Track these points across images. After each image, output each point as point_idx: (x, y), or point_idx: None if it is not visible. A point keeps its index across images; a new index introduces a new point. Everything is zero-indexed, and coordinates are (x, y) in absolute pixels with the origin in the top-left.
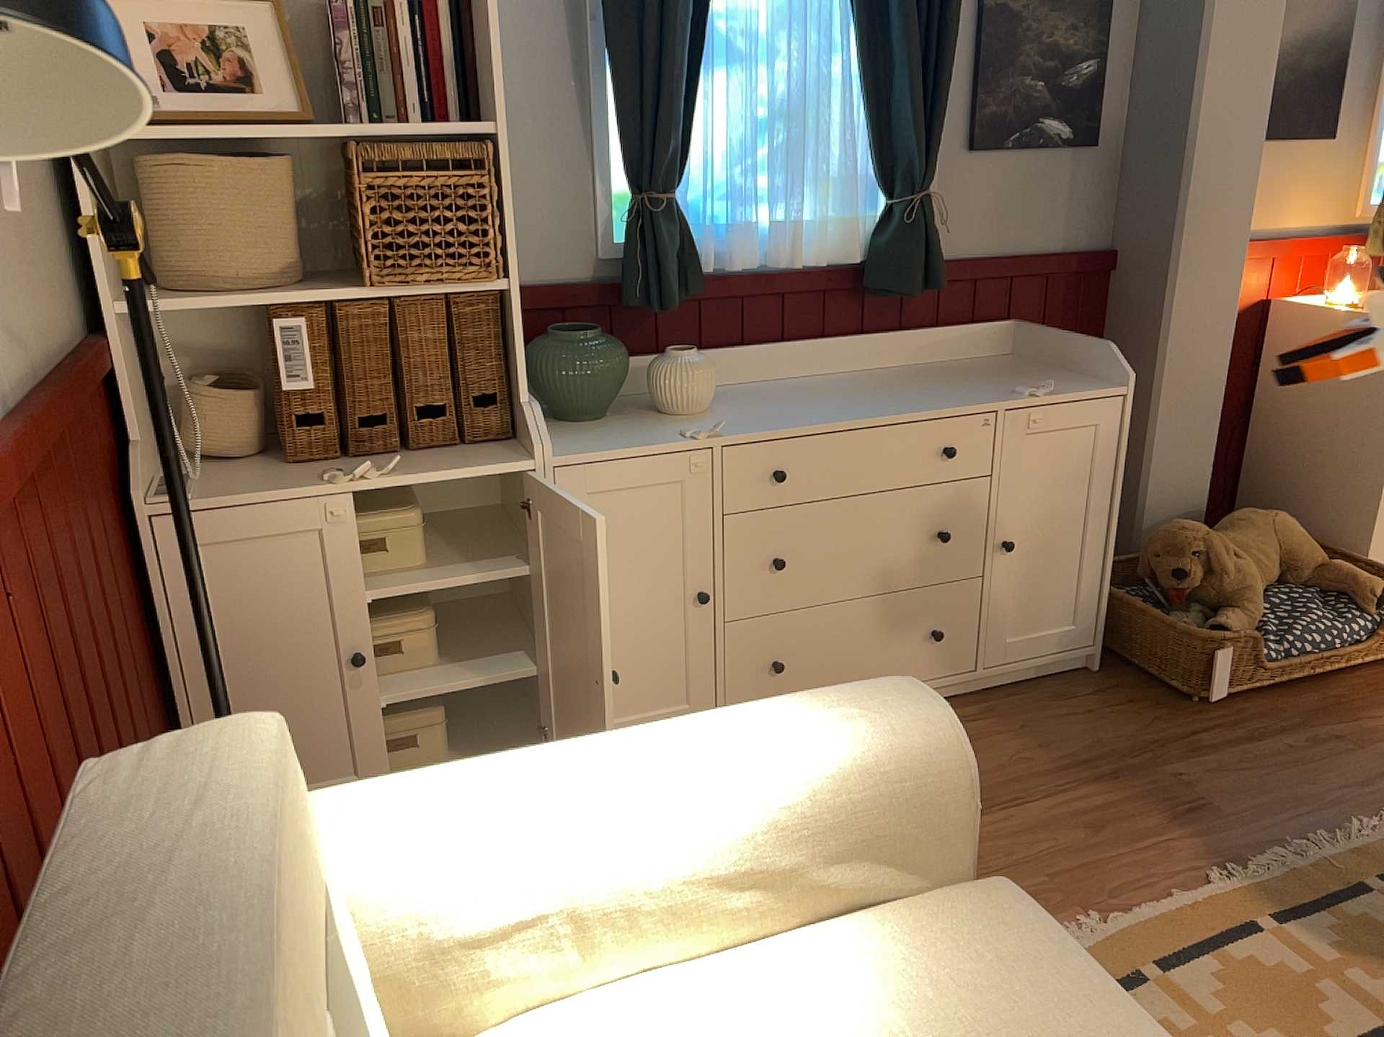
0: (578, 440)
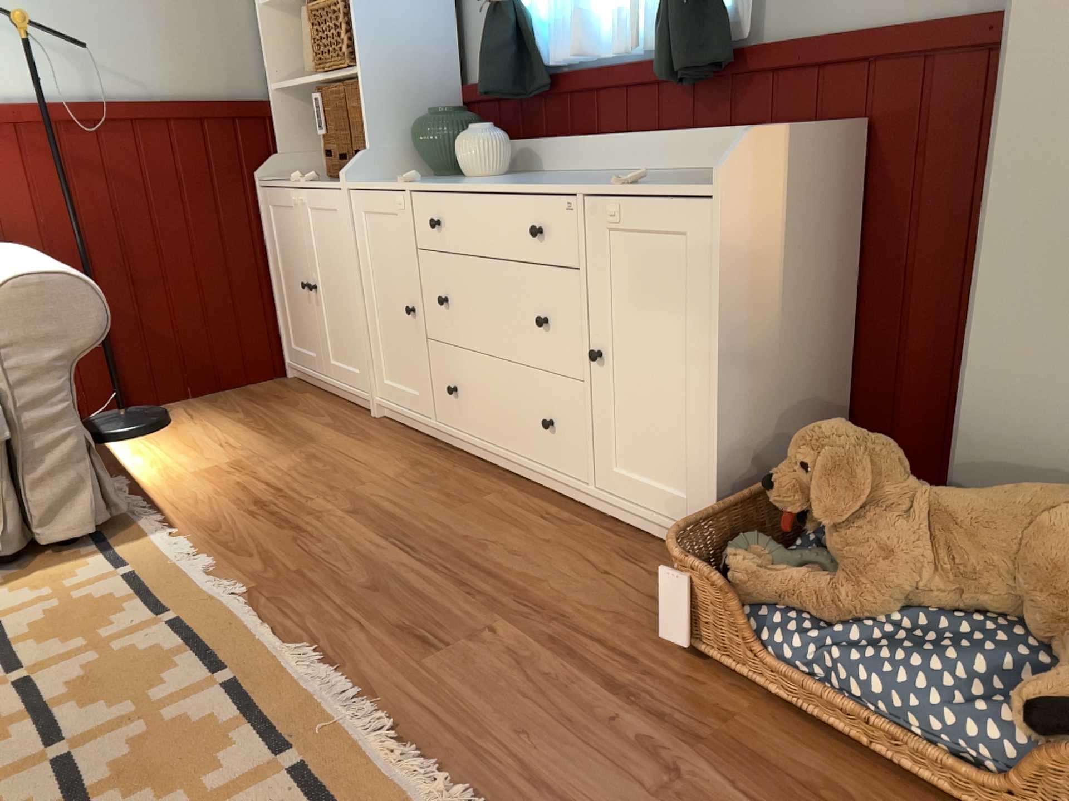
0: (386, 182)
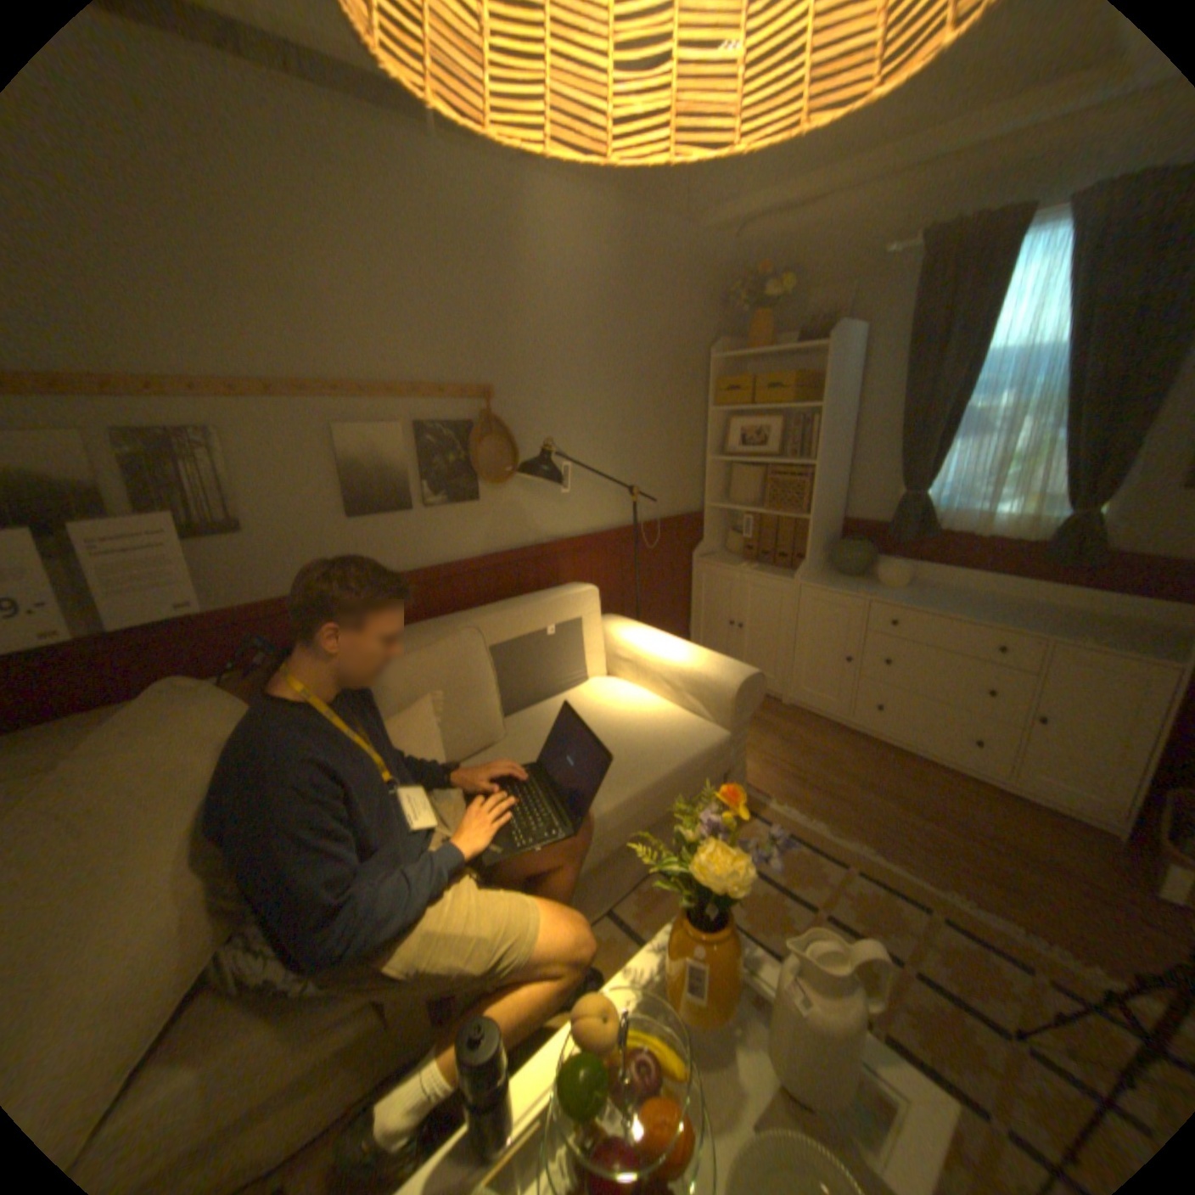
0: (823, 581)
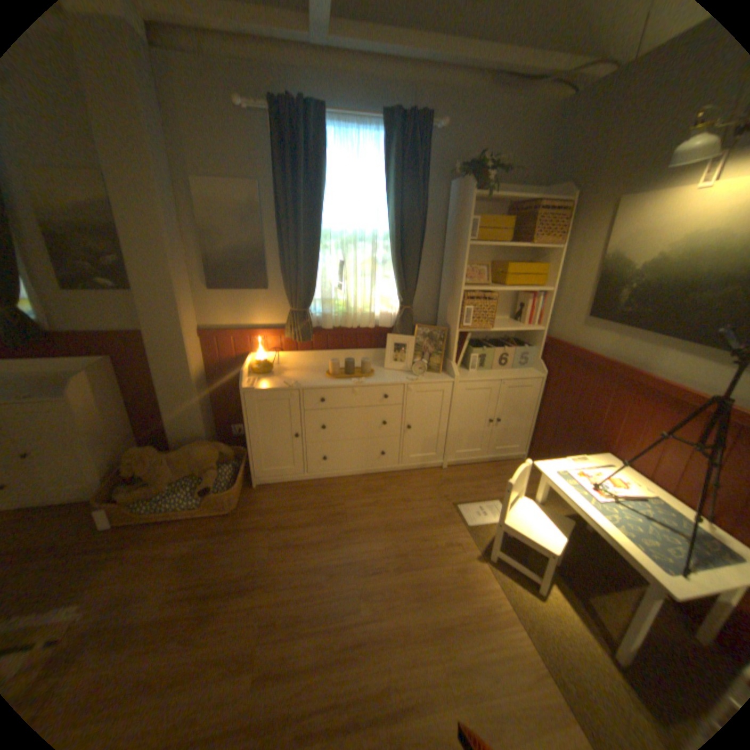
0: None
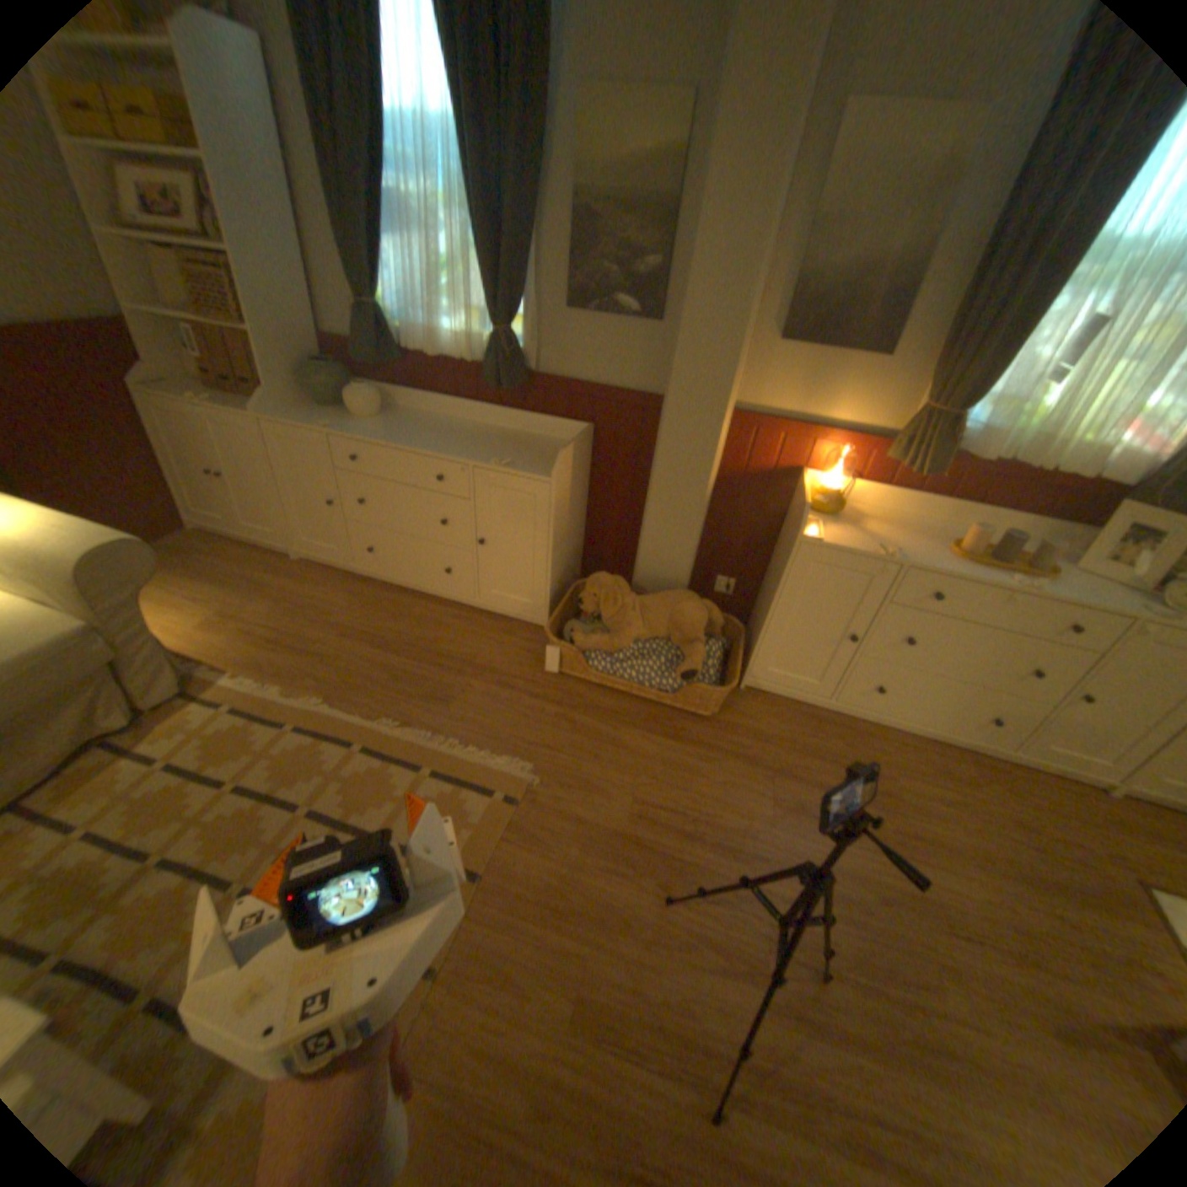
0: (288, 412)
